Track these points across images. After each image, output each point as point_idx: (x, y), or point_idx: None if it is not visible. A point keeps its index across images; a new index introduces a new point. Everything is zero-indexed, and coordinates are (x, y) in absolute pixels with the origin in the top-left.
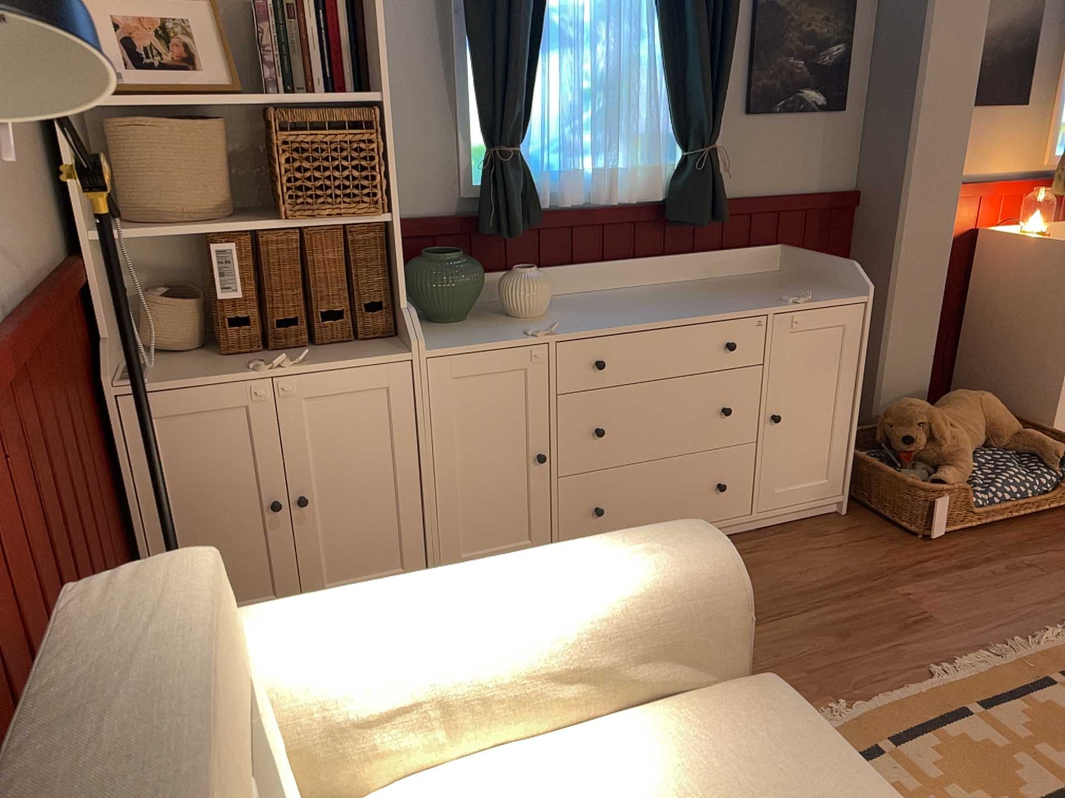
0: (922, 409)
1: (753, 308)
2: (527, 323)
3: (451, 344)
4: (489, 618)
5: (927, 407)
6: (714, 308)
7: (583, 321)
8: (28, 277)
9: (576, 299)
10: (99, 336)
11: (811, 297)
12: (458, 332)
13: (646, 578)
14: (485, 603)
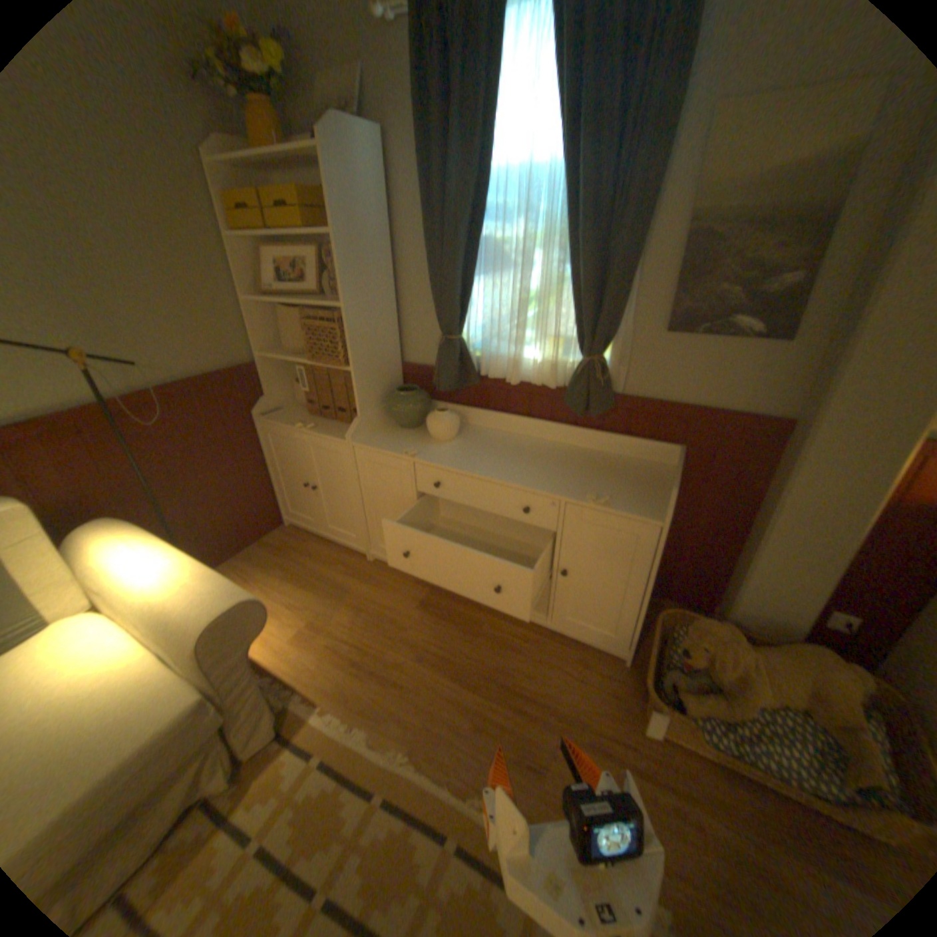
0: (722, 637)
1: (556, 489)
2: (428, 442)
3: (372, 441)
4: (127, 580)
5: (738, 640)
6: (535, 477)
7: (451, 453)
8: (186, 372)
9: (494, 435)
10: (265, 393)
11: (605, 500)
12: (393, 435)
13: (171, 608)
14: (134, 573)
